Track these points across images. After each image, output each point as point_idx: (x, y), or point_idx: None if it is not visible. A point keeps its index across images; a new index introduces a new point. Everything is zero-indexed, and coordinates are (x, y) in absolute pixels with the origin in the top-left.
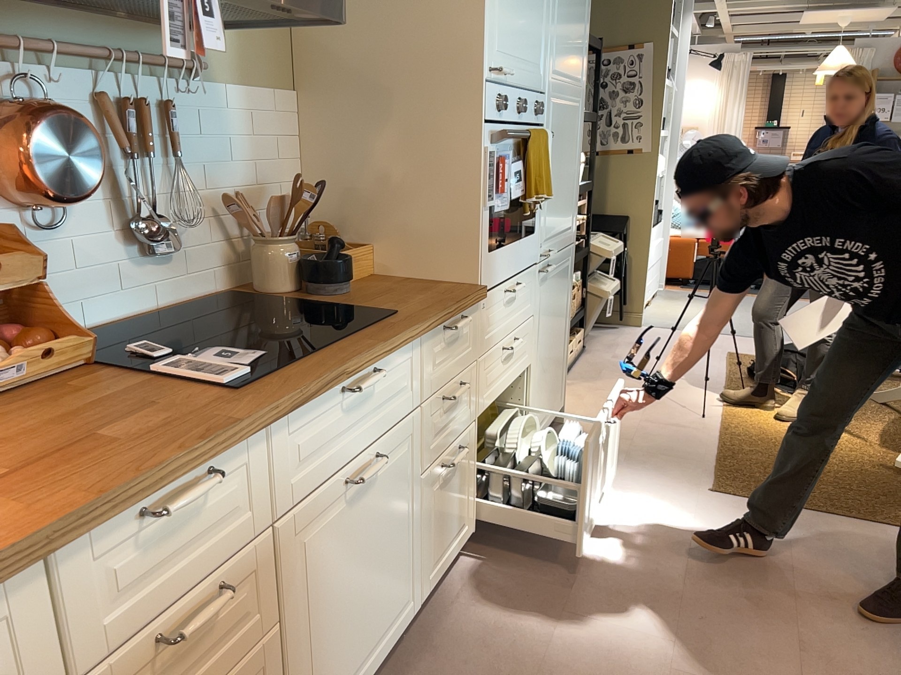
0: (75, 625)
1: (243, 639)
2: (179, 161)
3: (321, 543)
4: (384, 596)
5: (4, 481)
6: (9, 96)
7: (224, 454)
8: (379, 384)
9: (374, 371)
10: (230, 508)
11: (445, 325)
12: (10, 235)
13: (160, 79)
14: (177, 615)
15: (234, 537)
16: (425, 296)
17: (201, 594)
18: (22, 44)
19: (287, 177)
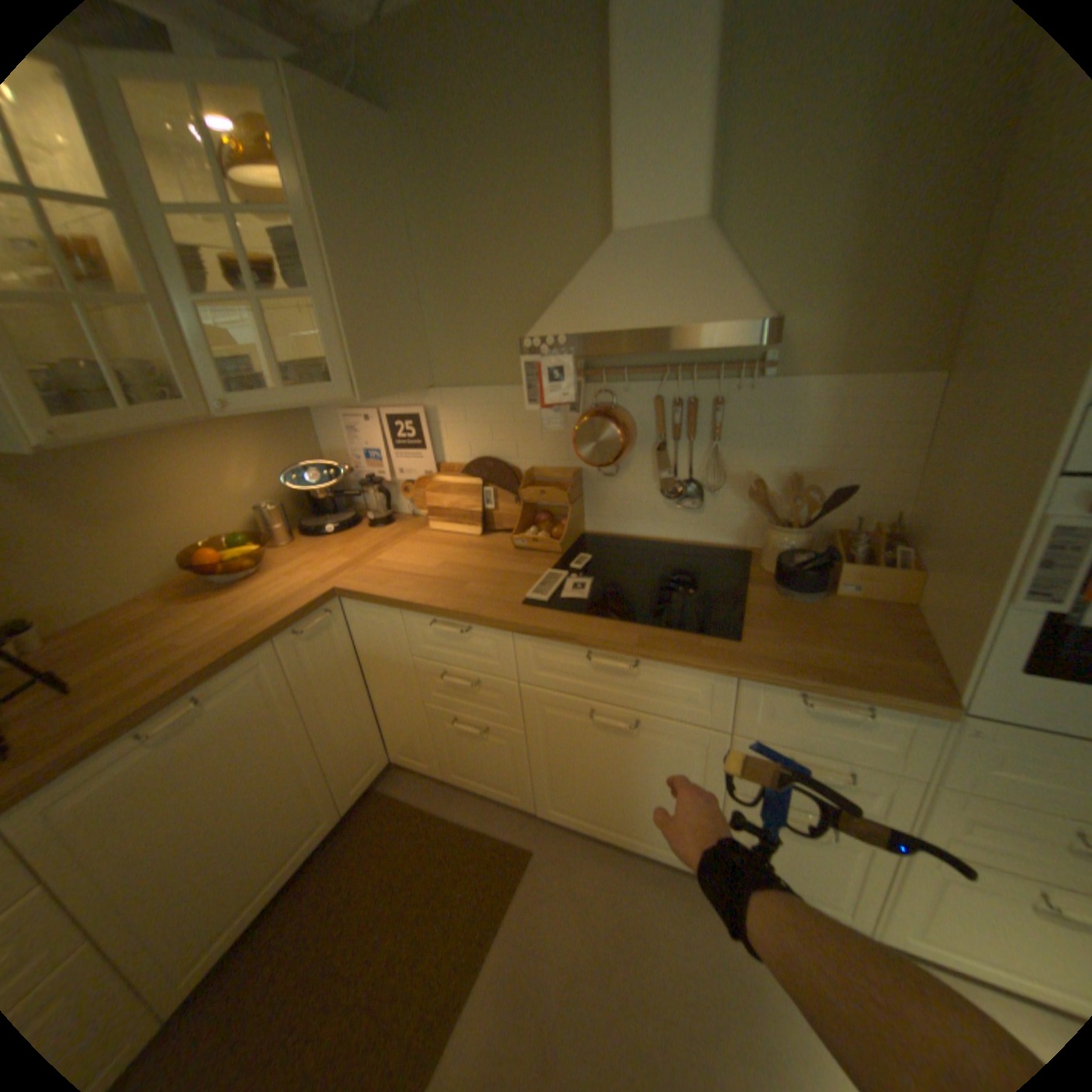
0: (413, 638)
1: (498, 717)
2: (715, 443)
3: (565, 725)
4: (648, 820)
5: (431, 579)
6: (600, 400)
7: (474, 624)
8: (651, 677)
9: (632, 661)
10: (487, 653)
11: (813, 695)
12: (577, 475)
13: (720, 378)
14: (457, 672)
15: (491, 667)
16: (833, 654)
17: (471, 675)
18: (603, 372)
19: (888, 466)
